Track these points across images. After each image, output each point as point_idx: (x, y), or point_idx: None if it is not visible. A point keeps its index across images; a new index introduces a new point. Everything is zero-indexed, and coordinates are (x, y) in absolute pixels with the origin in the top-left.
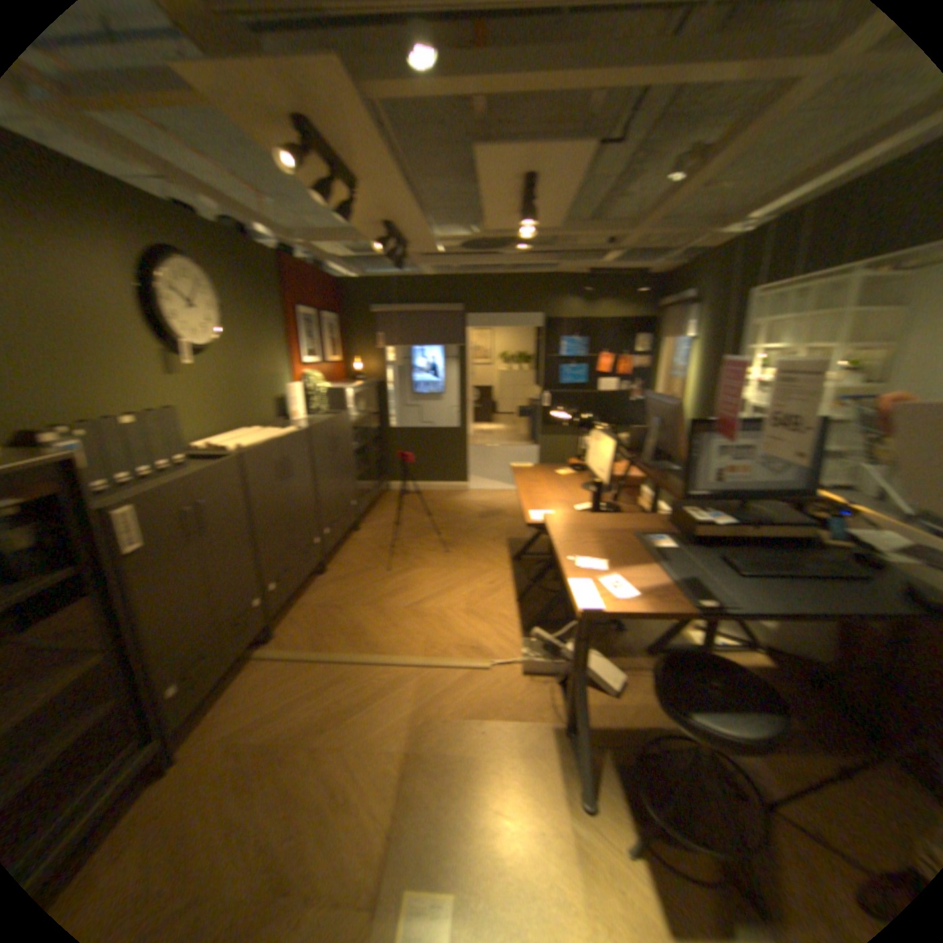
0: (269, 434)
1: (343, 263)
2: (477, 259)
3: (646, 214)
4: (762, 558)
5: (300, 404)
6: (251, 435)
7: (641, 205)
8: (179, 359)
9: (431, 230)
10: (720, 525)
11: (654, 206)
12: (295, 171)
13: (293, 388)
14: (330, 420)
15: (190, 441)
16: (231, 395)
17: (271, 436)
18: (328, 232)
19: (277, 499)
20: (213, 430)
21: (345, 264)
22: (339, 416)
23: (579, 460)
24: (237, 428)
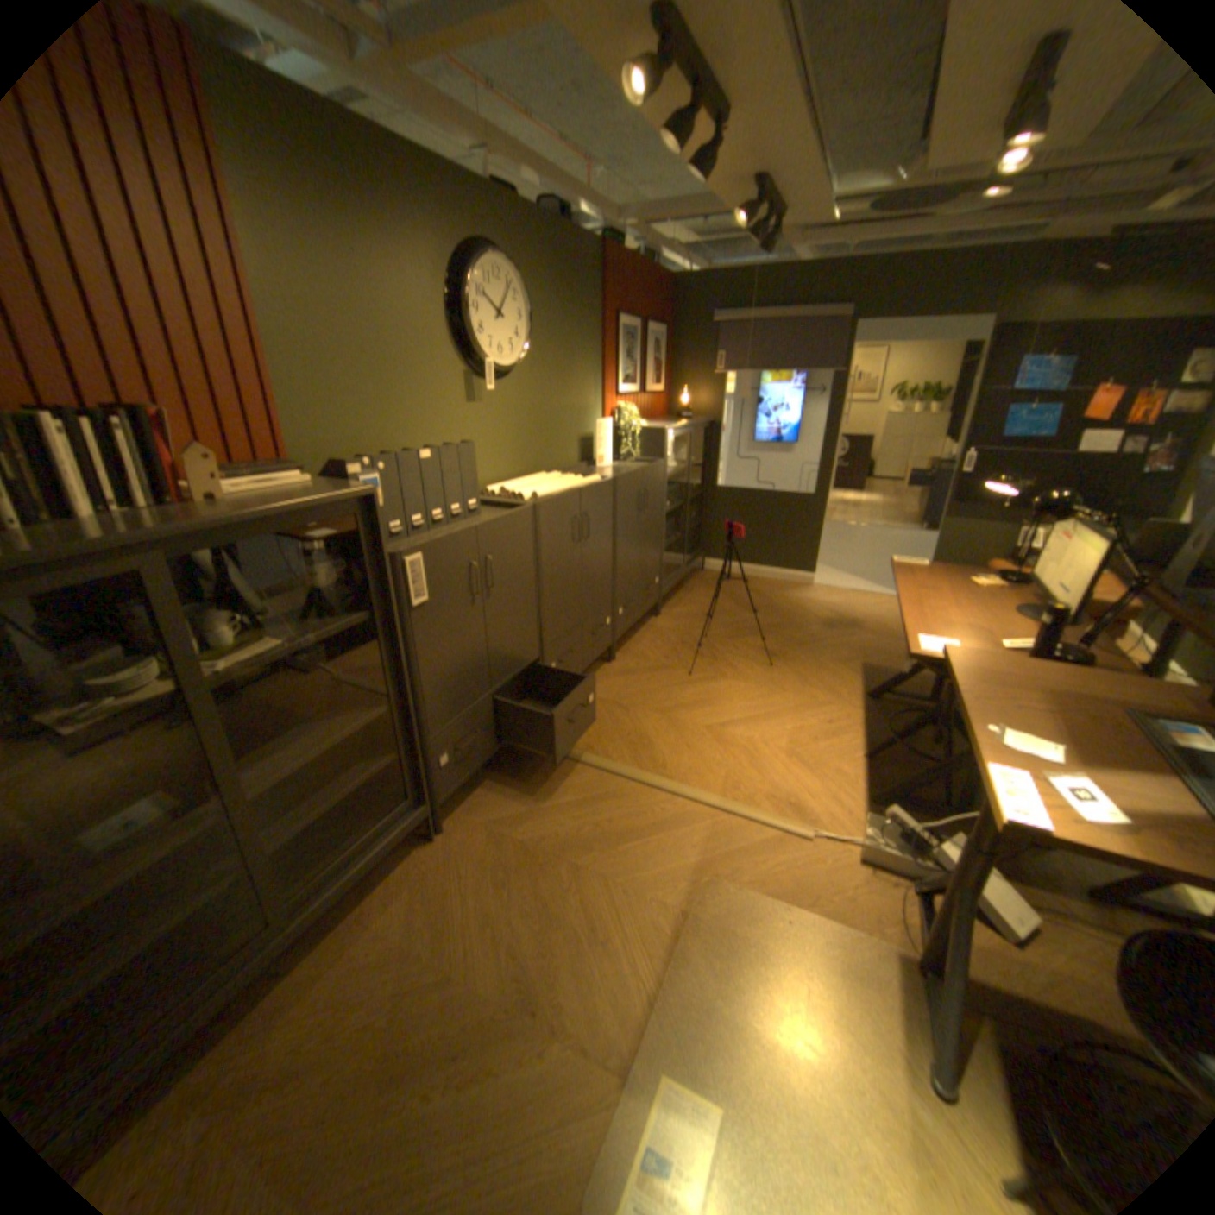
0: (572, 483)
1: (688, 252)
2: (896, 227)
3: None
4: None
5: (611, 447)
6: (552, 482)
7: None
8: (486, 384)
9: (829, 184)
10: None
11: None
12: (648, 106)
13: (605, 425)
14: (645, 471)
15: (489, 484)
16: (535, 431)
17: (574, 486)
18: (676, 204)
19: (573, 565)
20: (512, 473)
21: (690, 253)
22: (657, 467)
23: (1021, 565)
24: (538, 472)
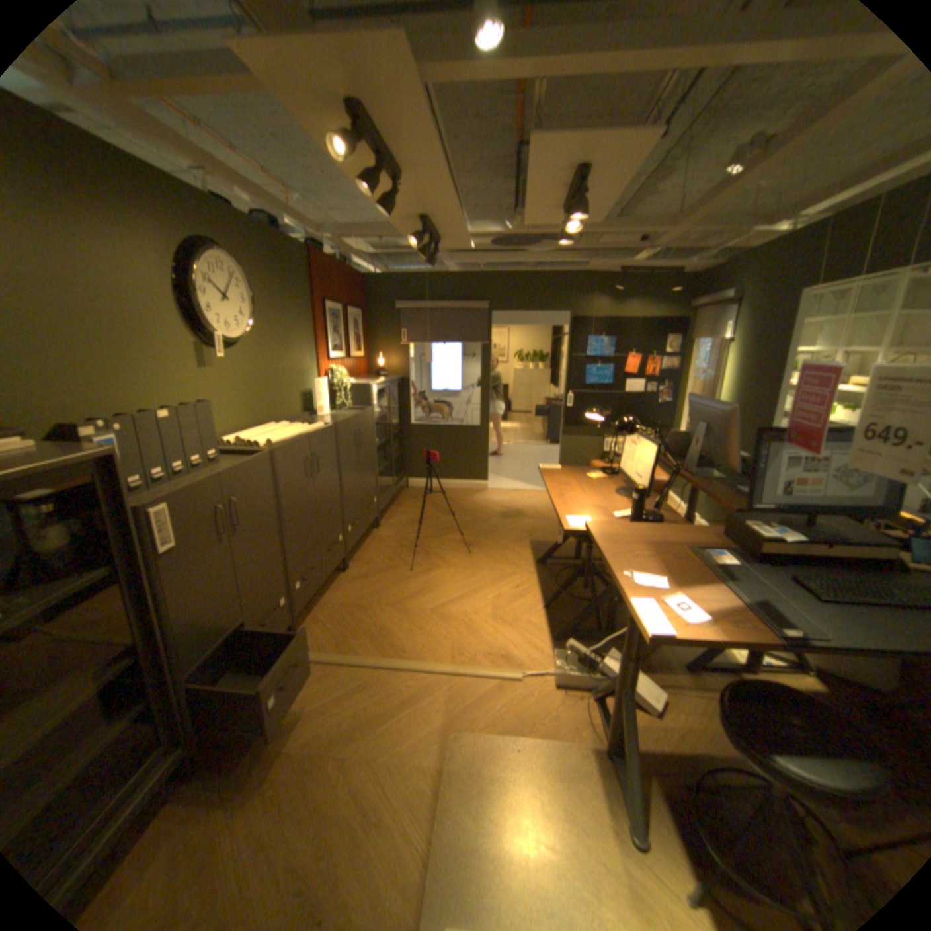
0: (300, 429)
1: (371, 259)
2: (507, 256)
3: (691, 210)
4: (841, 581)
5: (328, 399)
6: (283, 430)
7: (683, 201)
8: (215, 352)
9: (465, 226)
10: (791, 543)
11: (702, 202)
12: (342, 161)
13: (322, 383)
14: (358, 416)
15: (223, 434)
16: (263, 389)
17: (302, 431)
18: (362, 227)
19: (307, 495)
20: (245, 424)
21: (373, 260)
22: (367, 413)
23: (611, 463)
24: (267, 422)
